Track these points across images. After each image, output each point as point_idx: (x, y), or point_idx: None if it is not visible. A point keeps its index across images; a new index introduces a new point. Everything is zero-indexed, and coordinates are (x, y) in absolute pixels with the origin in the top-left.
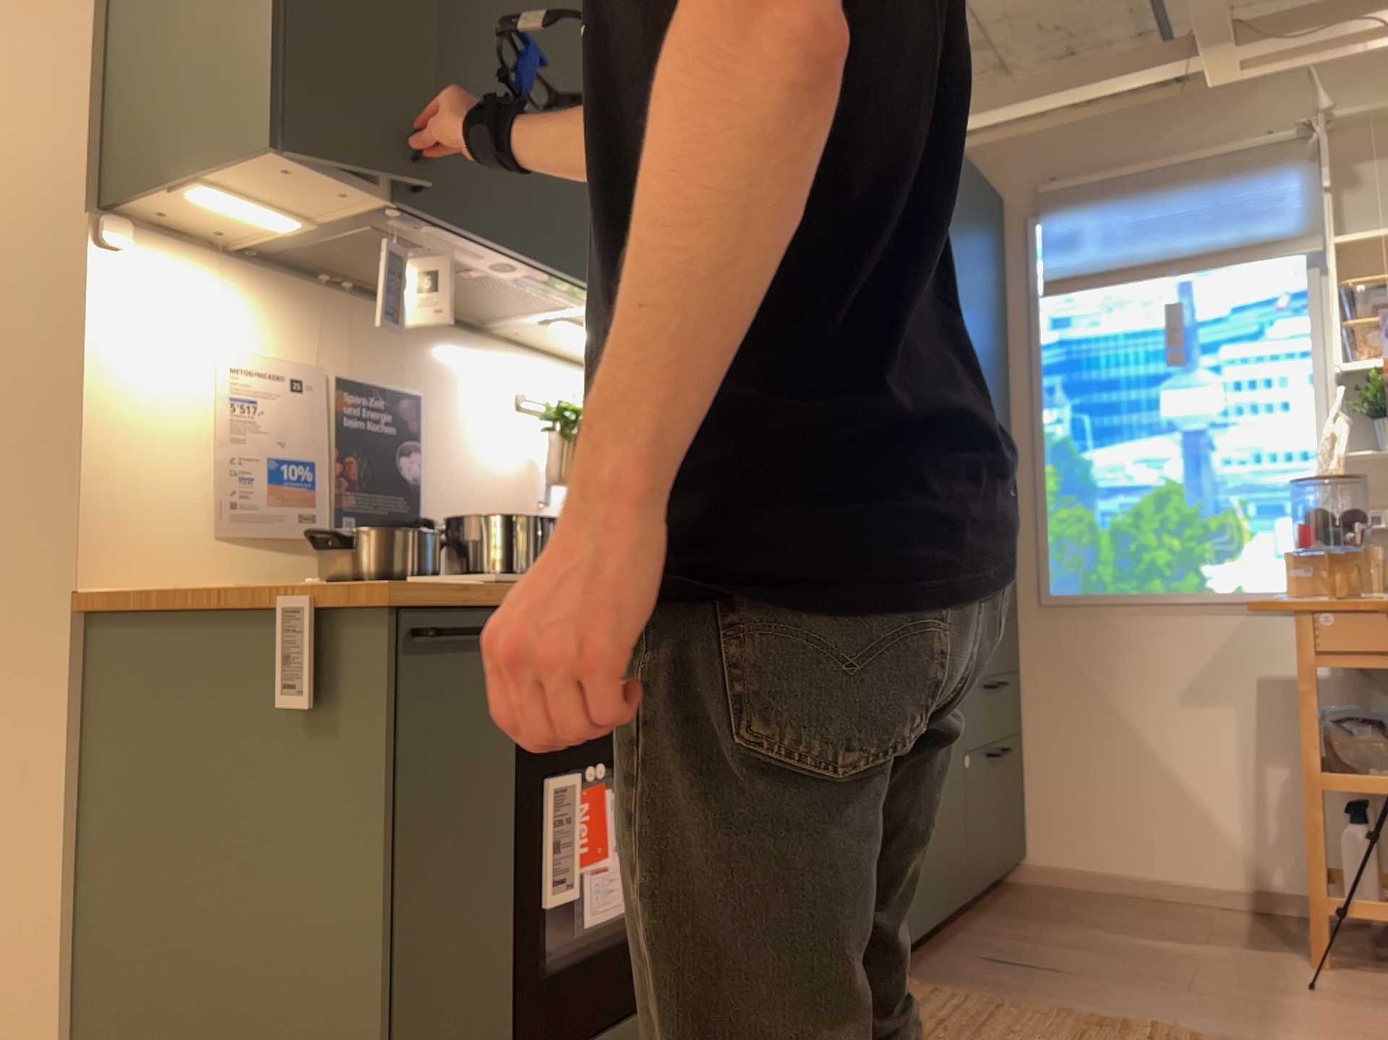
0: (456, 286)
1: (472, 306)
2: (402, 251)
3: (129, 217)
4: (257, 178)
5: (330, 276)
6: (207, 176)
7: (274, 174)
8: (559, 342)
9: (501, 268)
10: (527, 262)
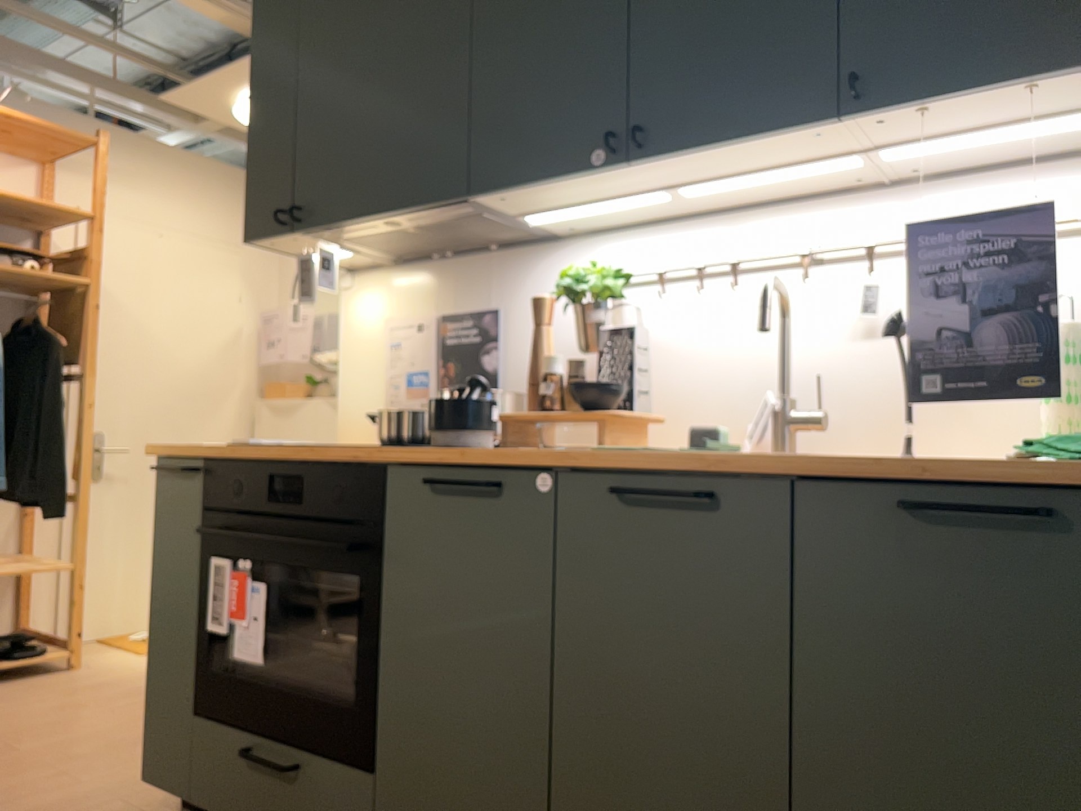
0: (450, 233)
1: (503, 233)
2: (310, 256)
3: (356, 270)
4: (287, 249)
5: (434, 254)
6: (289, 255)
7: (277, 246)
8: (614, 218)
9: (397, 224)
10: (383, 218)
